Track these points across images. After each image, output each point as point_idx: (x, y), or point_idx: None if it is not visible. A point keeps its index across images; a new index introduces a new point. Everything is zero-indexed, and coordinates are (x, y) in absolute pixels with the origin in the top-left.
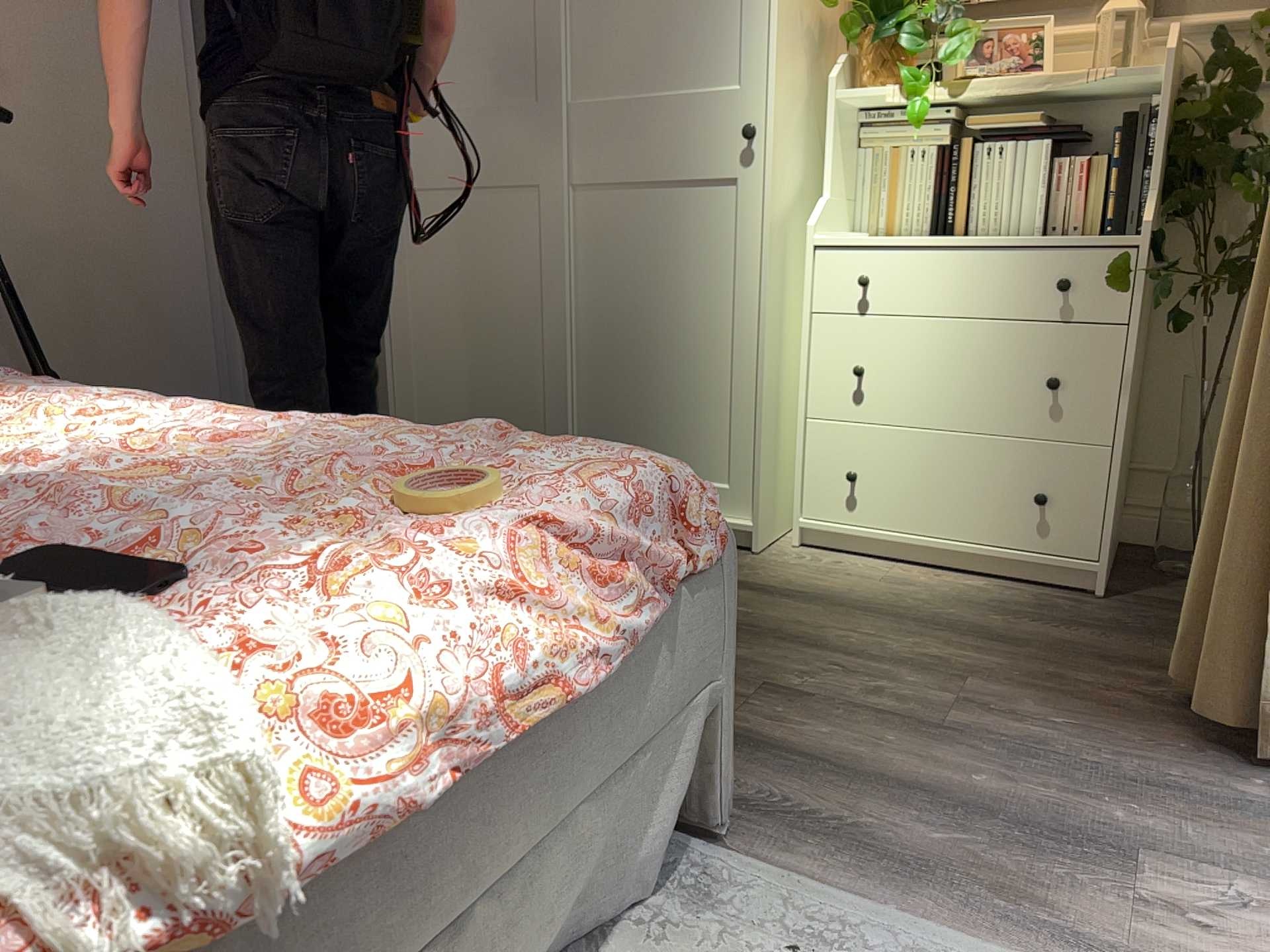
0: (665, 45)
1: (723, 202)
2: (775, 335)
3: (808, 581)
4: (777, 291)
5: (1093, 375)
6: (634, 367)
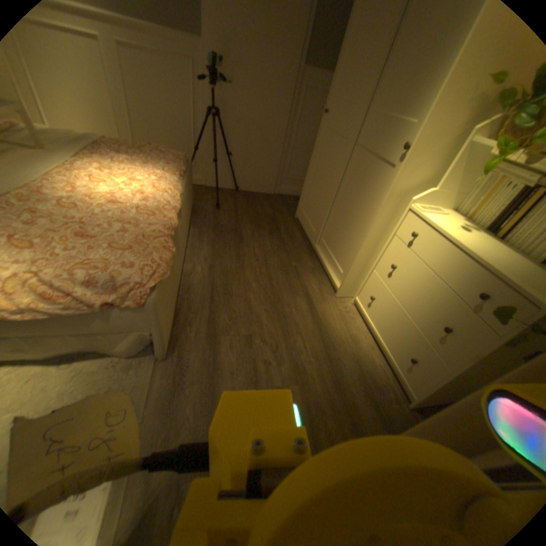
0: (407, 88)
1: (388, 172)
2: (378, 234)
3: (331, 315)
4: (386, 218)
5: (468, 341)
6: (343, 217)
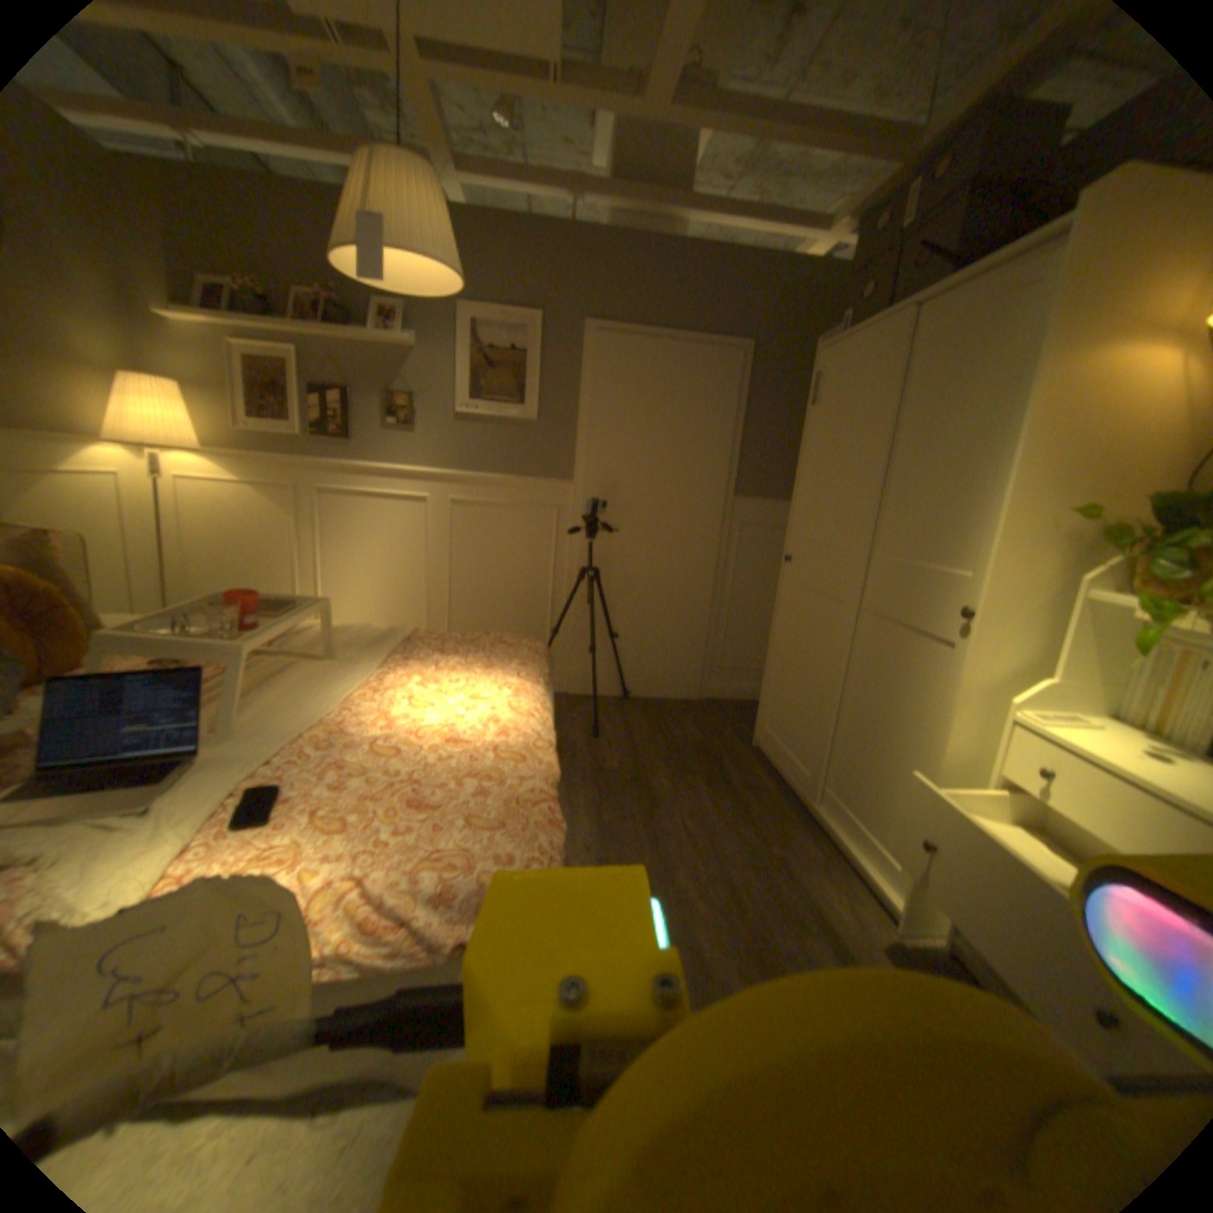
0: (934, 530)
1: (944, 657)
2: (960, 777)
3: None
4: (969, 744)
5: None
6: (867, 745)
